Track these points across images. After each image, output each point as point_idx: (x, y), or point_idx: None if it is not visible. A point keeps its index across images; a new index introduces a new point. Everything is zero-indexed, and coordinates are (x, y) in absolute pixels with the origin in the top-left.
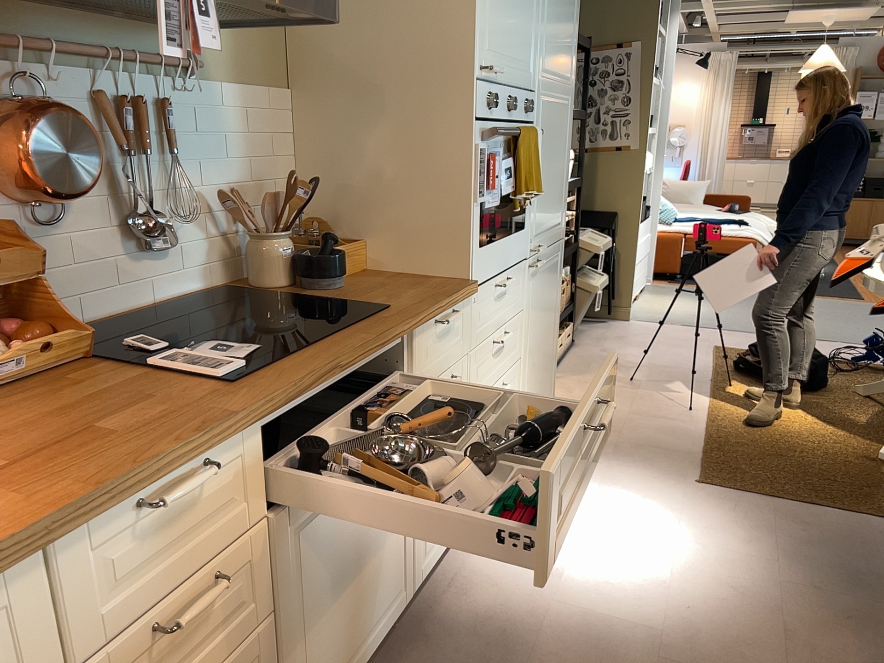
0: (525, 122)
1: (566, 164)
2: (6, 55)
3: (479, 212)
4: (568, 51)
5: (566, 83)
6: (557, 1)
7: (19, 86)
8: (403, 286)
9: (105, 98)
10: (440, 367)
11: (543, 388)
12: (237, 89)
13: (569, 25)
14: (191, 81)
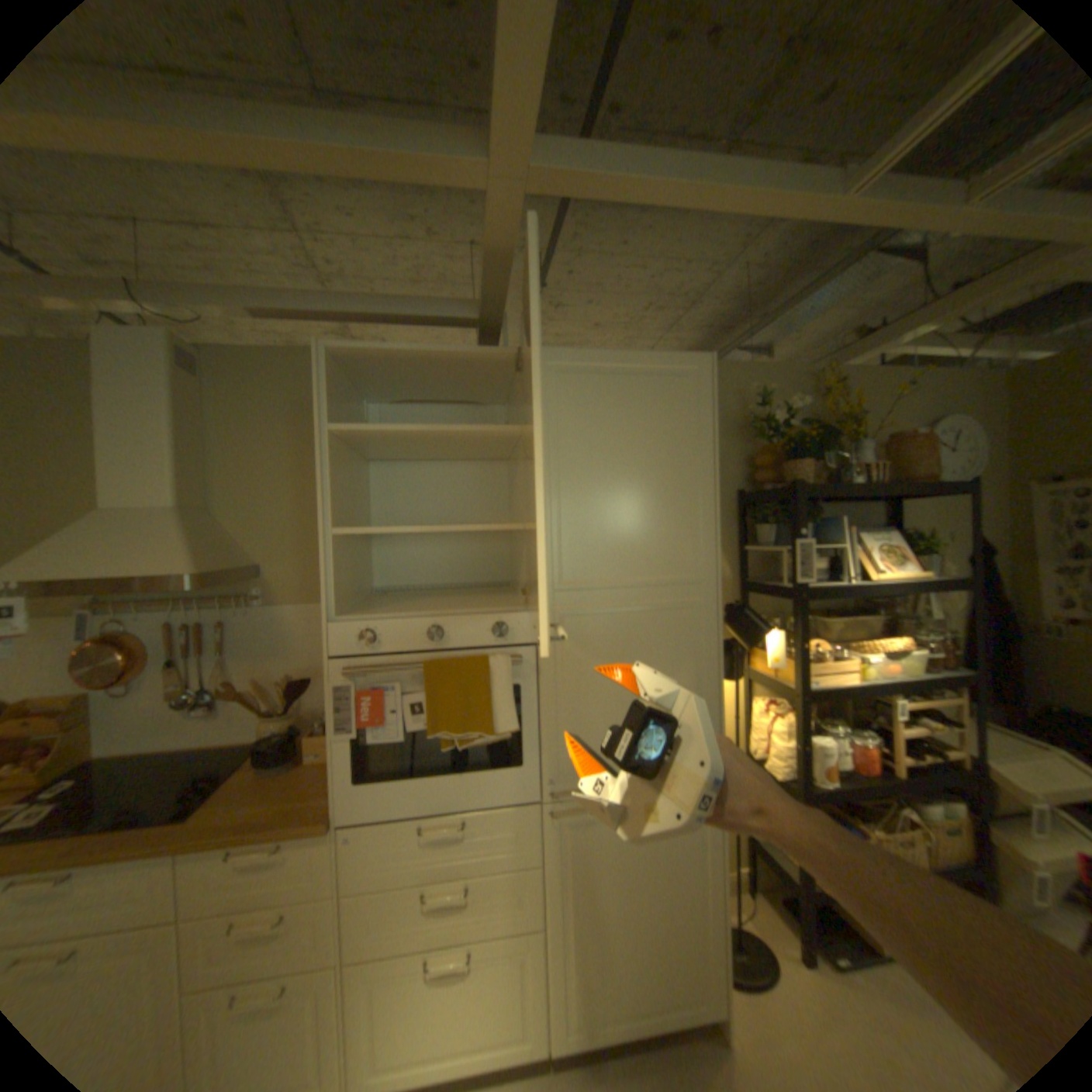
0: (491, 647)
1: (702, 683)
2: (116, 611)
3: (350, 749)
4: (665, 545)
5: (676, 581)
6: (599, 499)
7: (116, 626)
8: (282, 800)
9: (165, 628)
10: (248, 903)
11: (665, 996)
12: (297, 608)
13: (664, 513)
14: (249, 608)
